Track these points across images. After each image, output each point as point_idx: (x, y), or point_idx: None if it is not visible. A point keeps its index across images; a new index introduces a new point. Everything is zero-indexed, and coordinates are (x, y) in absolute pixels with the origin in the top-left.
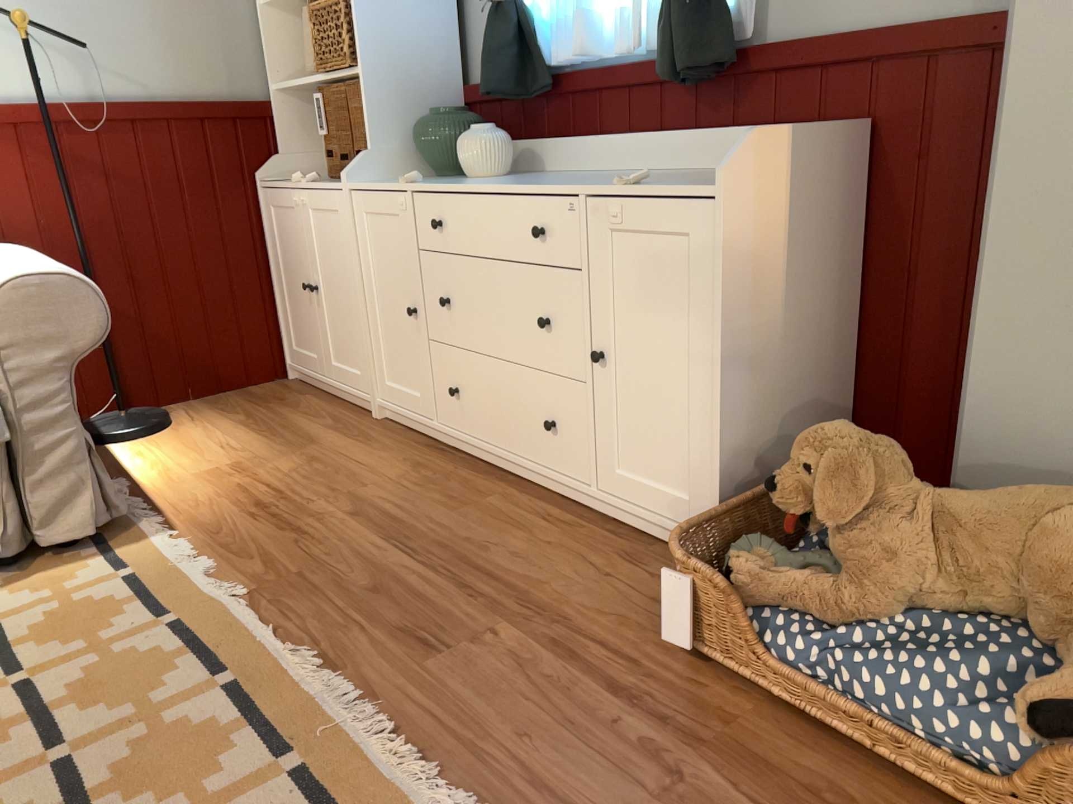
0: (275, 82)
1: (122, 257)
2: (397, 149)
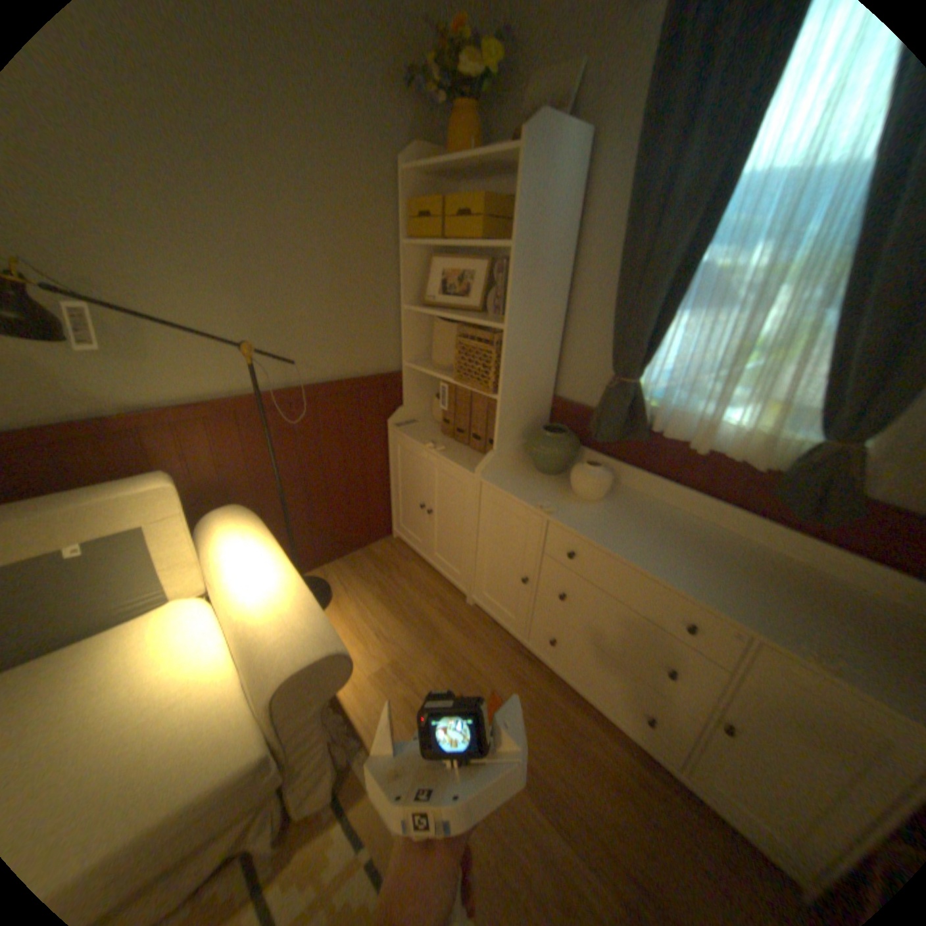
0: (406, 357)
1: (299, 483)
2: (512, 444)
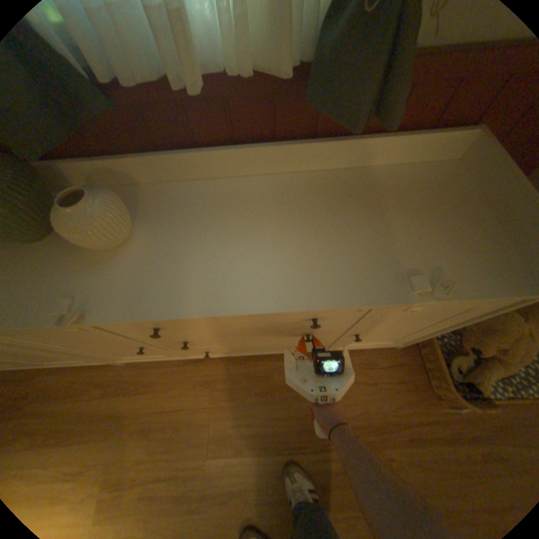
0: None
1: None
2: None
